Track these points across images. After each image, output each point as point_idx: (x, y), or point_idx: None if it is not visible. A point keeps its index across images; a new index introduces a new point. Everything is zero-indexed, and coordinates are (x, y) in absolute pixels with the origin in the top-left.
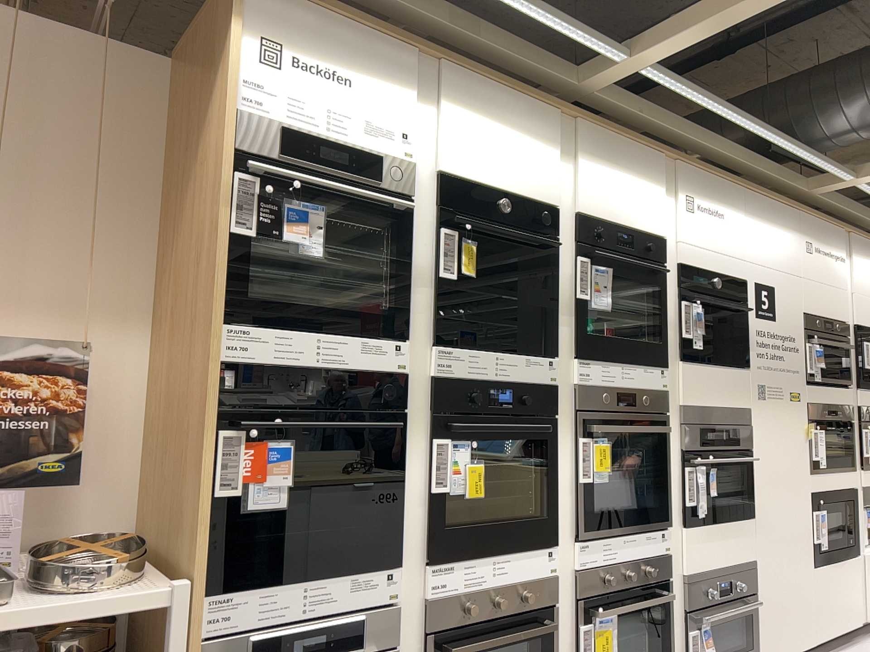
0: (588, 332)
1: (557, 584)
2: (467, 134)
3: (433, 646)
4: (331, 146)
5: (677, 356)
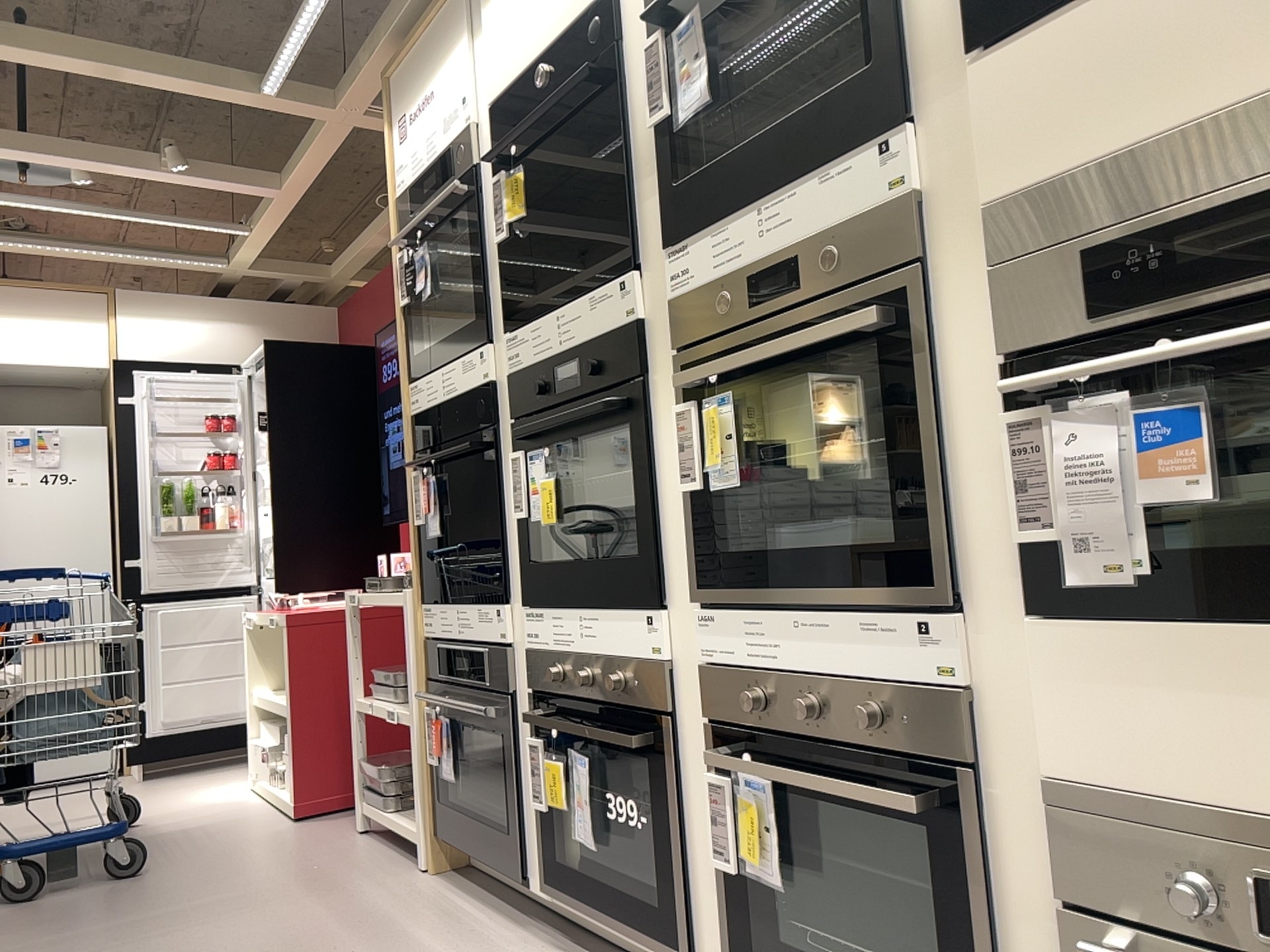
0: (683, 180)
1: (680, 683)
2: (501, 26)
3: (535, 708)
4: (427, 176)
5: (956, 51)
